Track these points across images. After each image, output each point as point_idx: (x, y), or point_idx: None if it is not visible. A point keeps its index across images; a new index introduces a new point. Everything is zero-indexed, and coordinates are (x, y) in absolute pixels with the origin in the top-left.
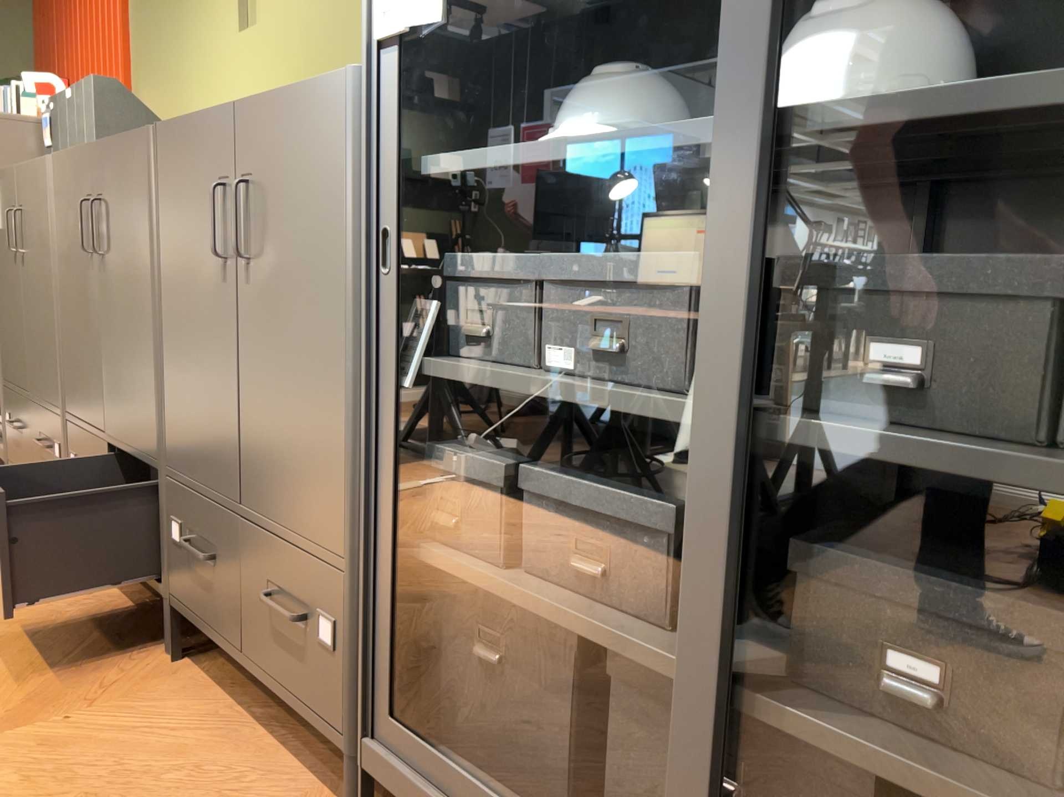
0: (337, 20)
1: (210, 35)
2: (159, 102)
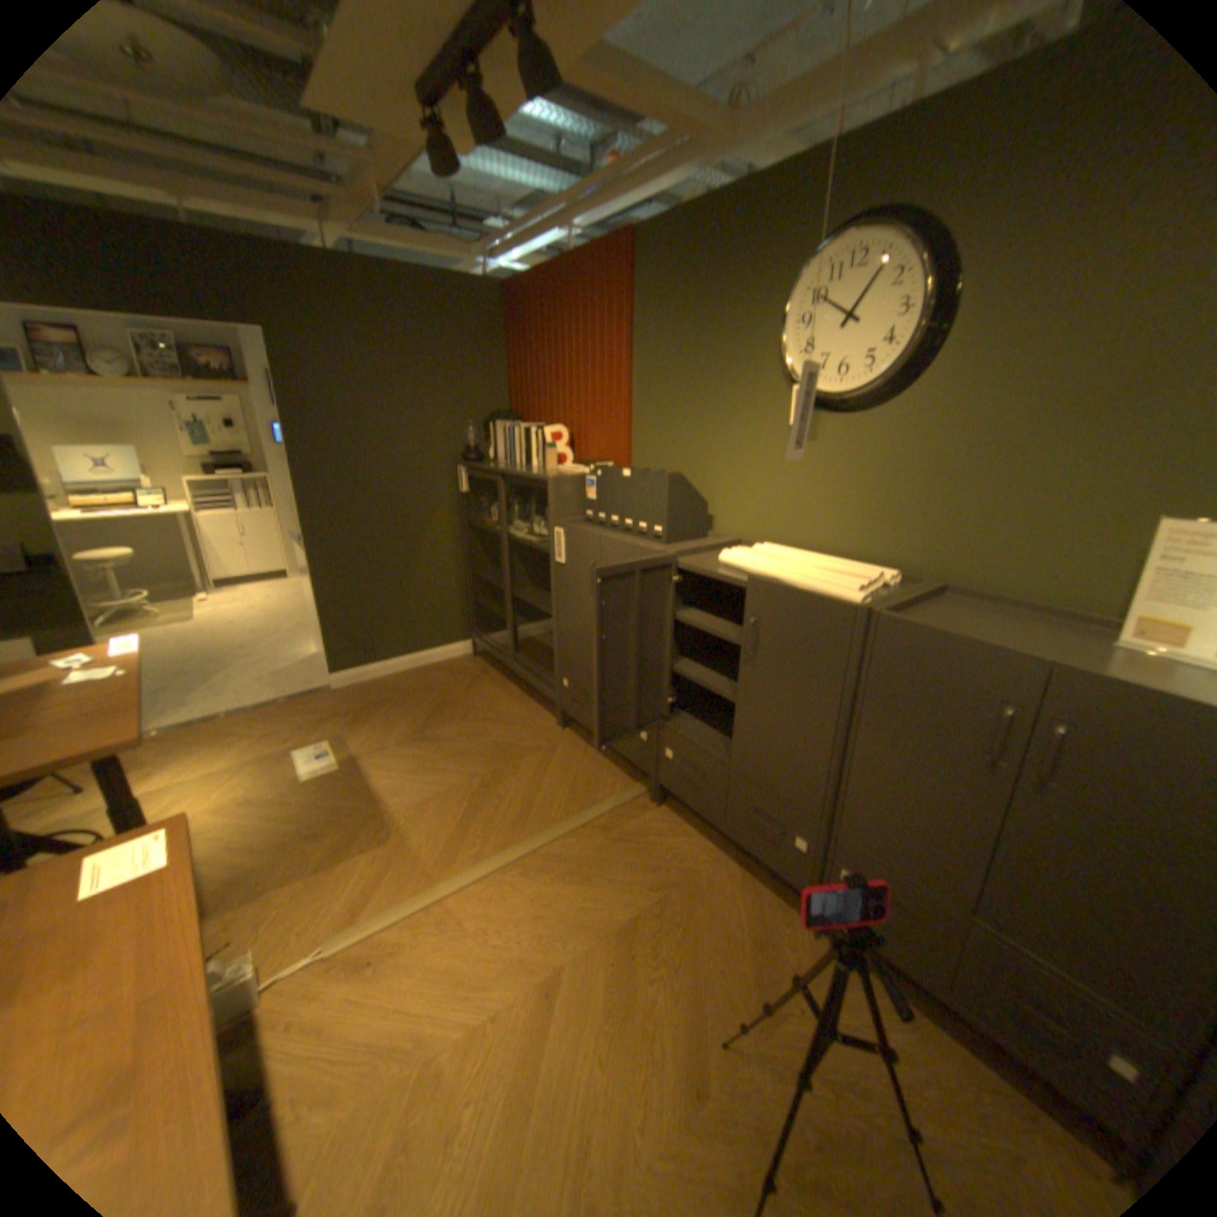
0: (944, 469)
1: (746, 431)
2: (667, 461)
